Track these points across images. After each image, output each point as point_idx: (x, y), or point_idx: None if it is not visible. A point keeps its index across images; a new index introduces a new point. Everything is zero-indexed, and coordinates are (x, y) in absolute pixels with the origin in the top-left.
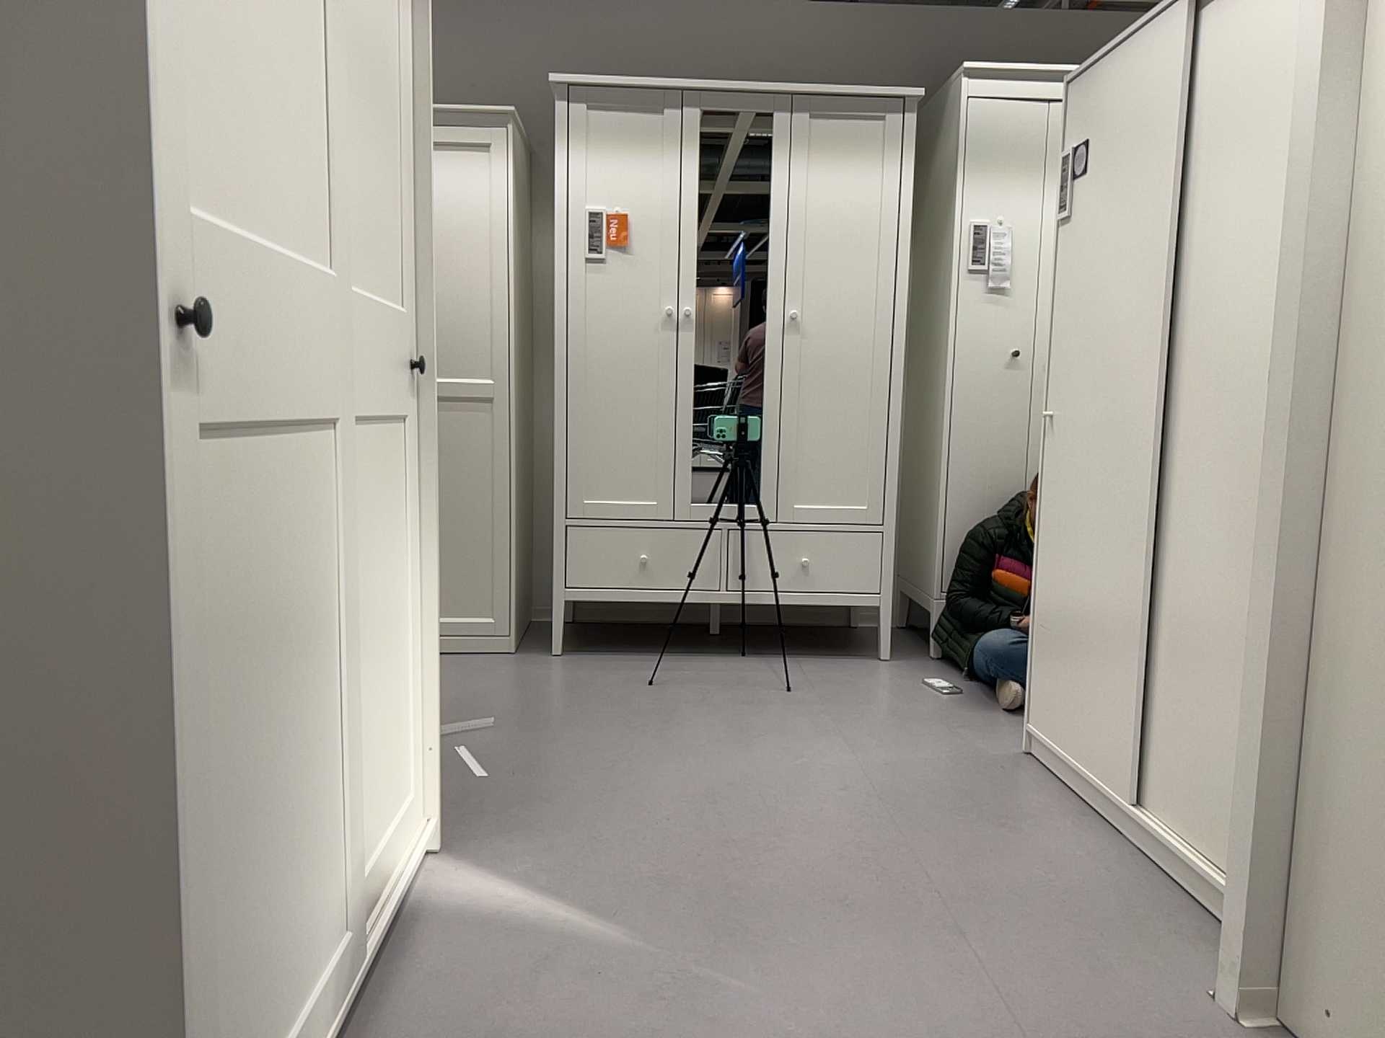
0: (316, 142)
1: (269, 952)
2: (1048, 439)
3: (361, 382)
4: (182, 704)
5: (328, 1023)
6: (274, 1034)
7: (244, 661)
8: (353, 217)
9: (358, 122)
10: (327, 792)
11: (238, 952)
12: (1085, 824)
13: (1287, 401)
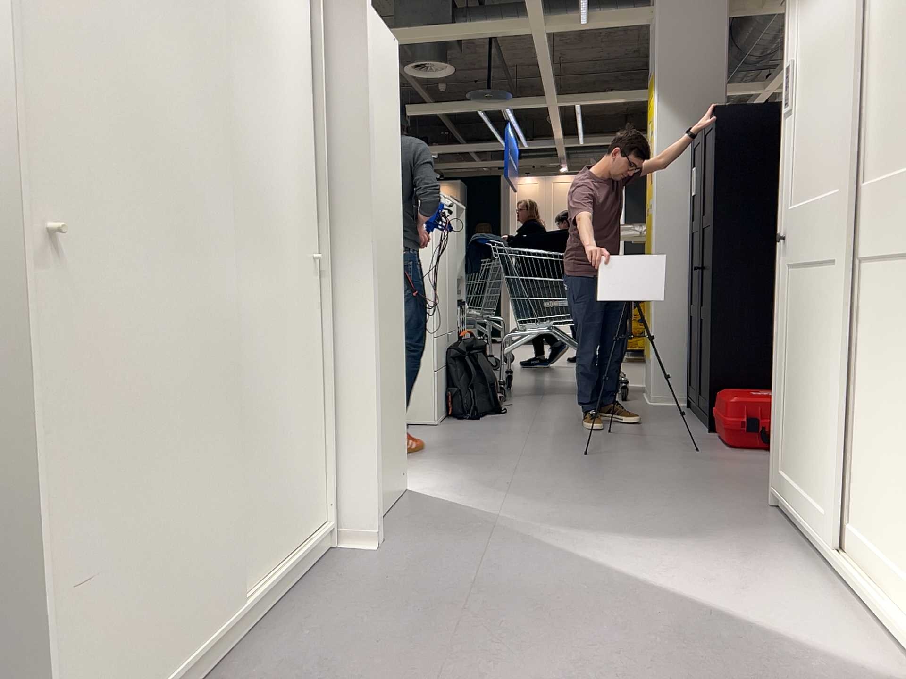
0: (836, 129)
1: (796, 443)
2: (45, 266)
3: (881, 229)
4: (781, 332)
5: (809, 522)
6: (795, 474)
7: (796, 336)
8: (889, 125)
9: (897, 57)
10: (822, 427)
11: (788, 423)
12: (230, 674)
13: (374, 245)
